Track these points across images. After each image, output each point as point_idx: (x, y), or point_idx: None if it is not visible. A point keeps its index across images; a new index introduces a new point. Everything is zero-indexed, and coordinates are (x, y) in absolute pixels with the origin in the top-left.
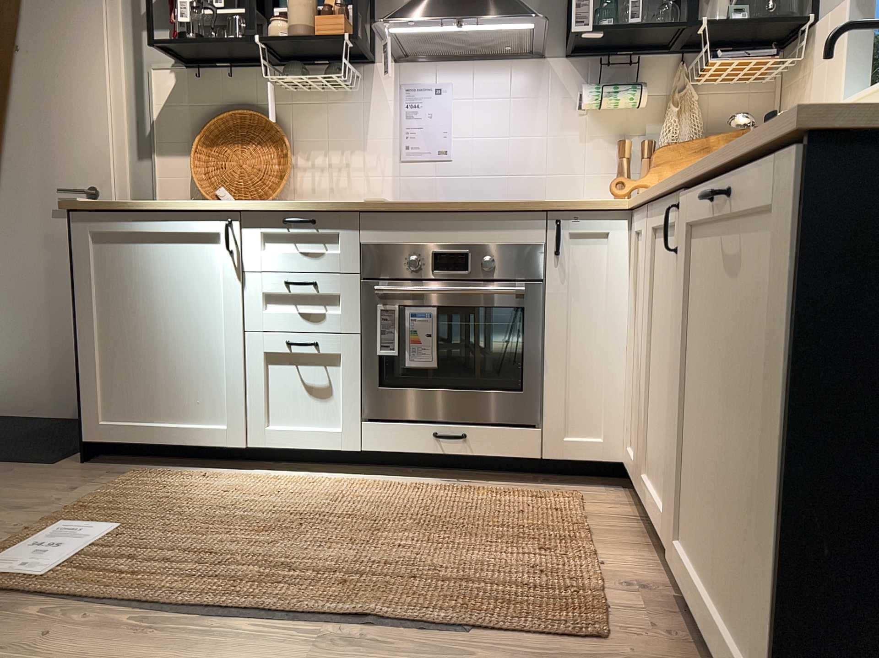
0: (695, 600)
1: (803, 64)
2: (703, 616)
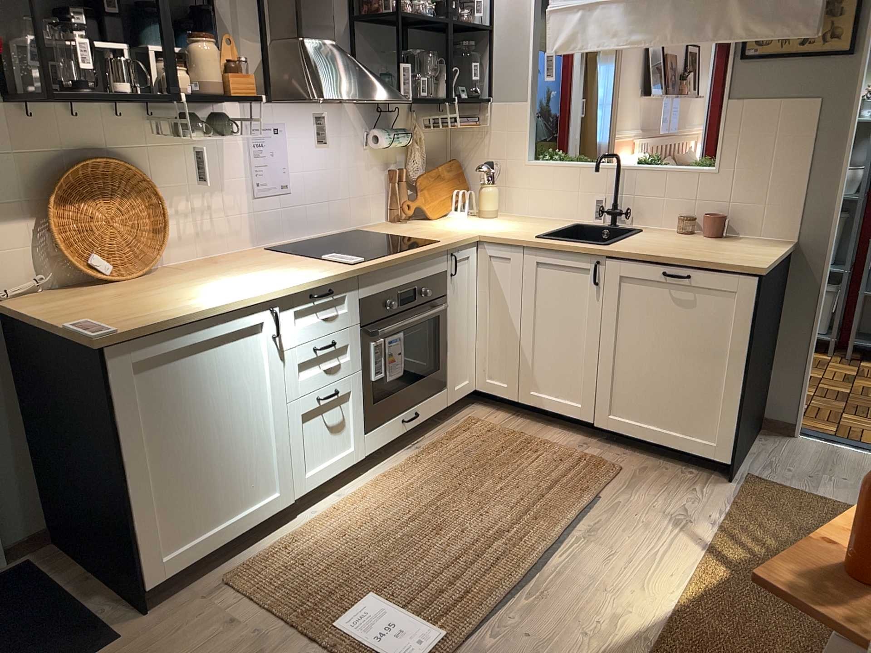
0: (635, 434)
1: (489, 126)
2: (647, 437)
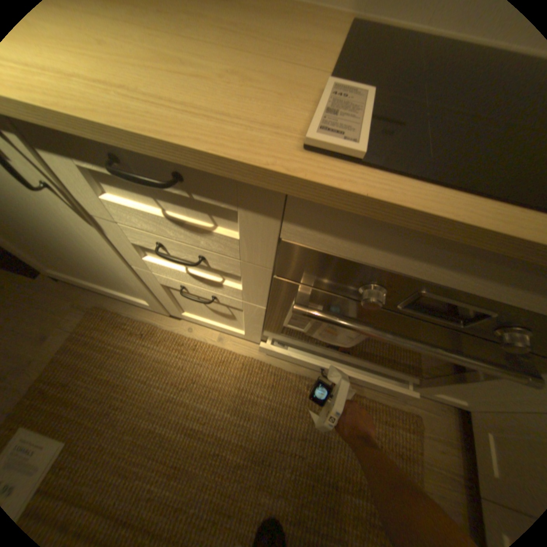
0: None
1: None
2: None
